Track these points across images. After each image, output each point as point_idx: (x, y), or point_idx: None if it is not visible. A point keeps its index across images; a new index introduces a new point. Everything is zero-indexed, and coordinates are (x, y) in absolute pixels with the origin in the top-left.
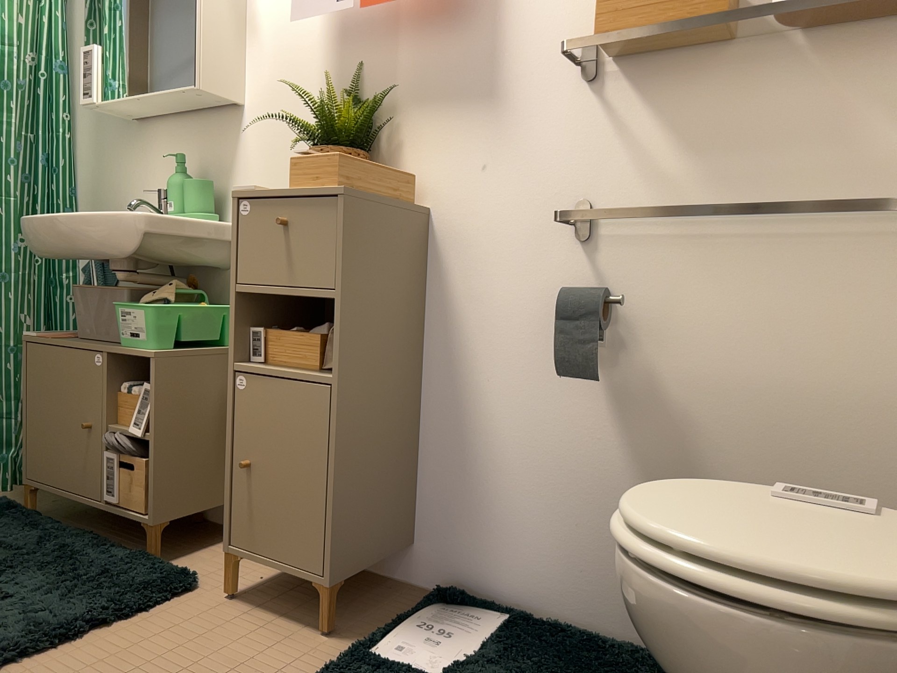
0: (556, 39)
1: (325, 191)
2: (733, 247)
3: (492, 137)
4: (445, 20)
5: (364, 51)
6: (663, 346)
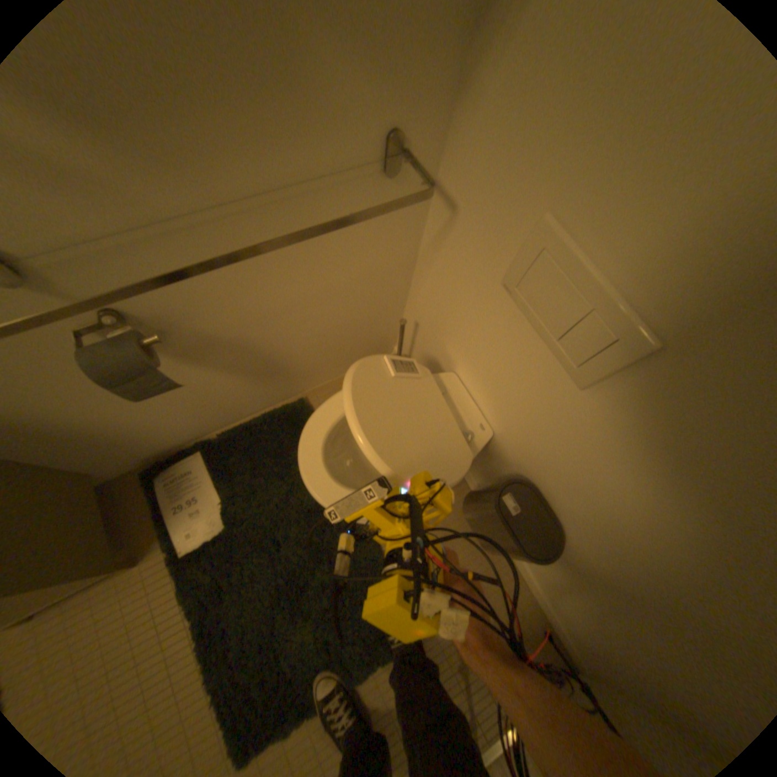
0: None
1: None
2: (227, 228)
3: None
4: None
5: None
6: (203, 318)
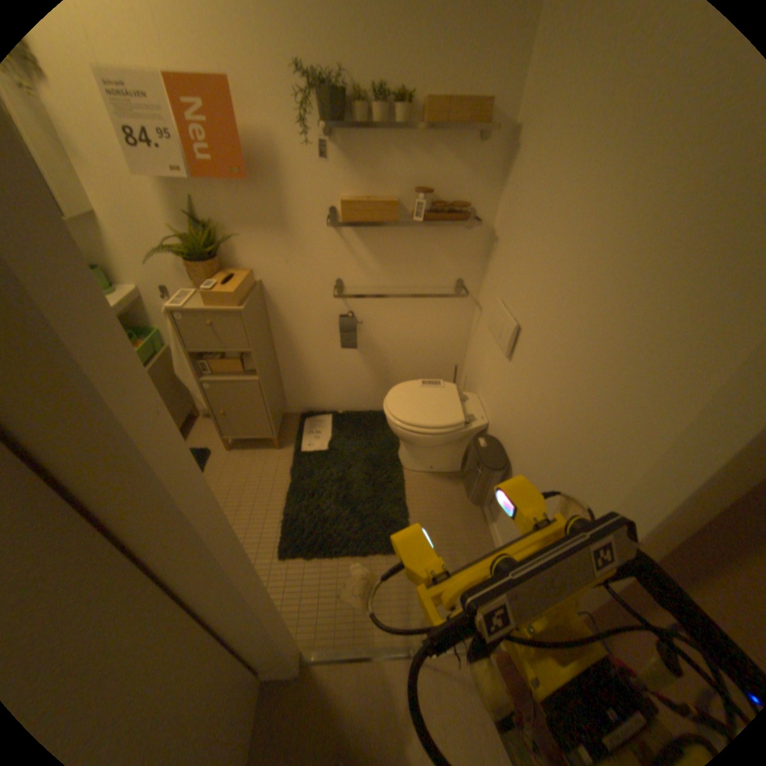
0: (316, 201)
1: (230, 309)
2: (398, 297)
3: (289, 248)
4: (243, 175)
5: (186, 185)
6: (375, 330)
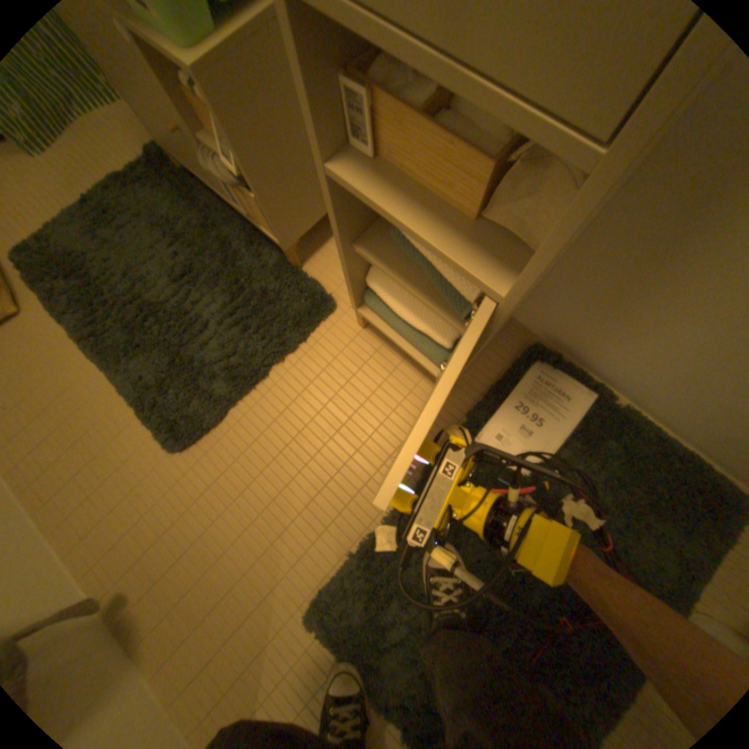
0: None
1: None
2: None
3: None
4: None
5: None
6: None
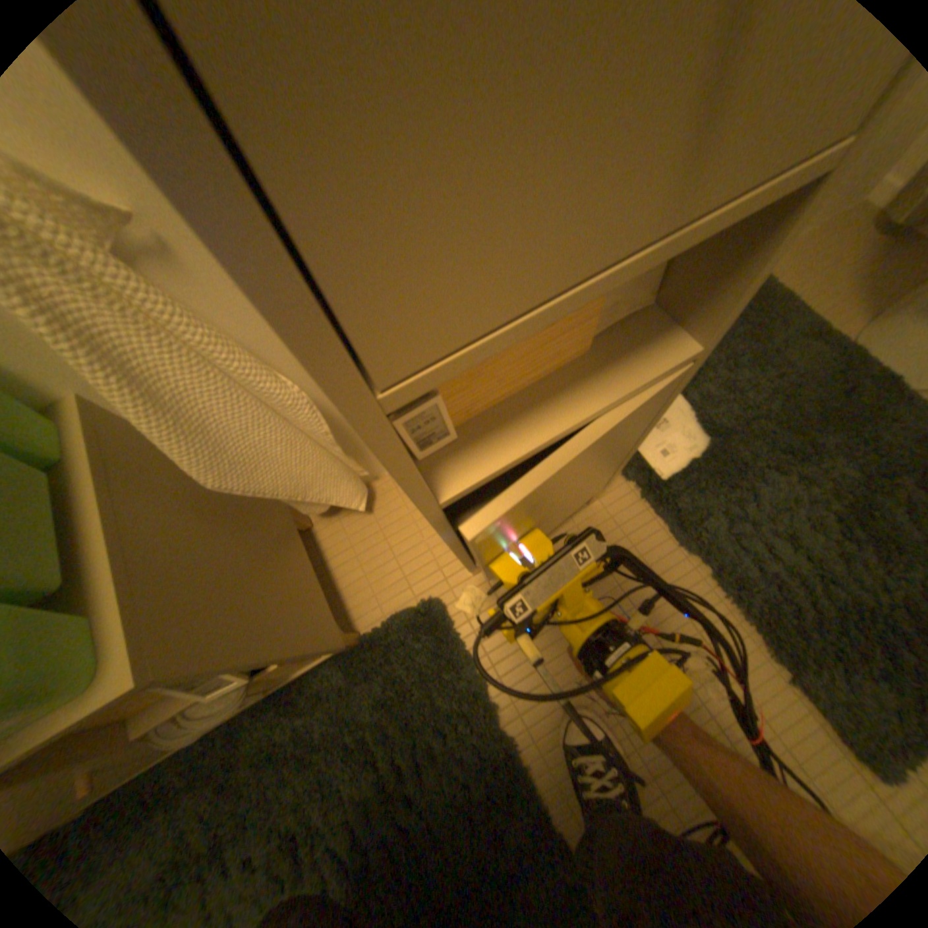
0: None
1: None
2: None
3: None
4: None
5: None
6: None
